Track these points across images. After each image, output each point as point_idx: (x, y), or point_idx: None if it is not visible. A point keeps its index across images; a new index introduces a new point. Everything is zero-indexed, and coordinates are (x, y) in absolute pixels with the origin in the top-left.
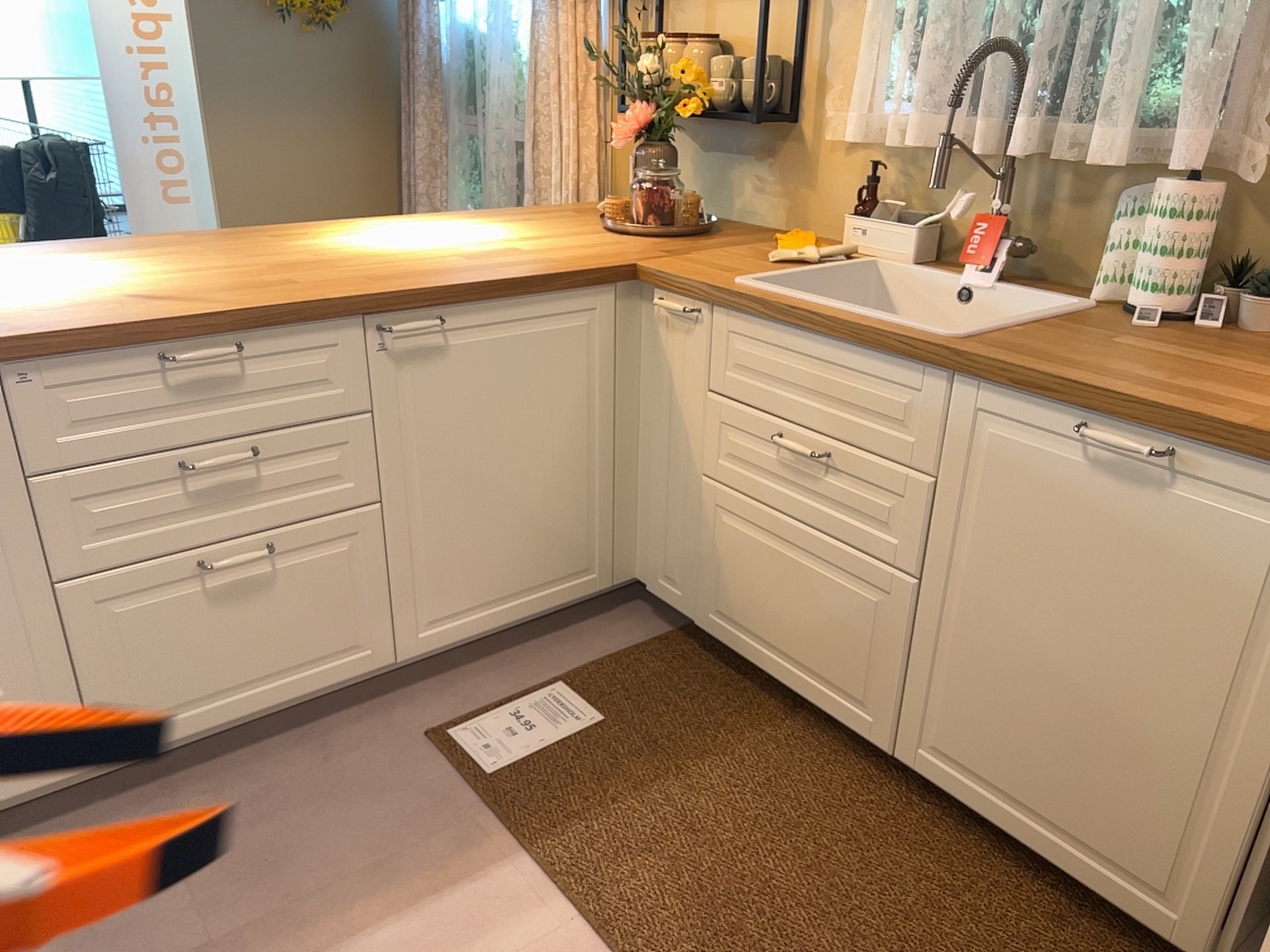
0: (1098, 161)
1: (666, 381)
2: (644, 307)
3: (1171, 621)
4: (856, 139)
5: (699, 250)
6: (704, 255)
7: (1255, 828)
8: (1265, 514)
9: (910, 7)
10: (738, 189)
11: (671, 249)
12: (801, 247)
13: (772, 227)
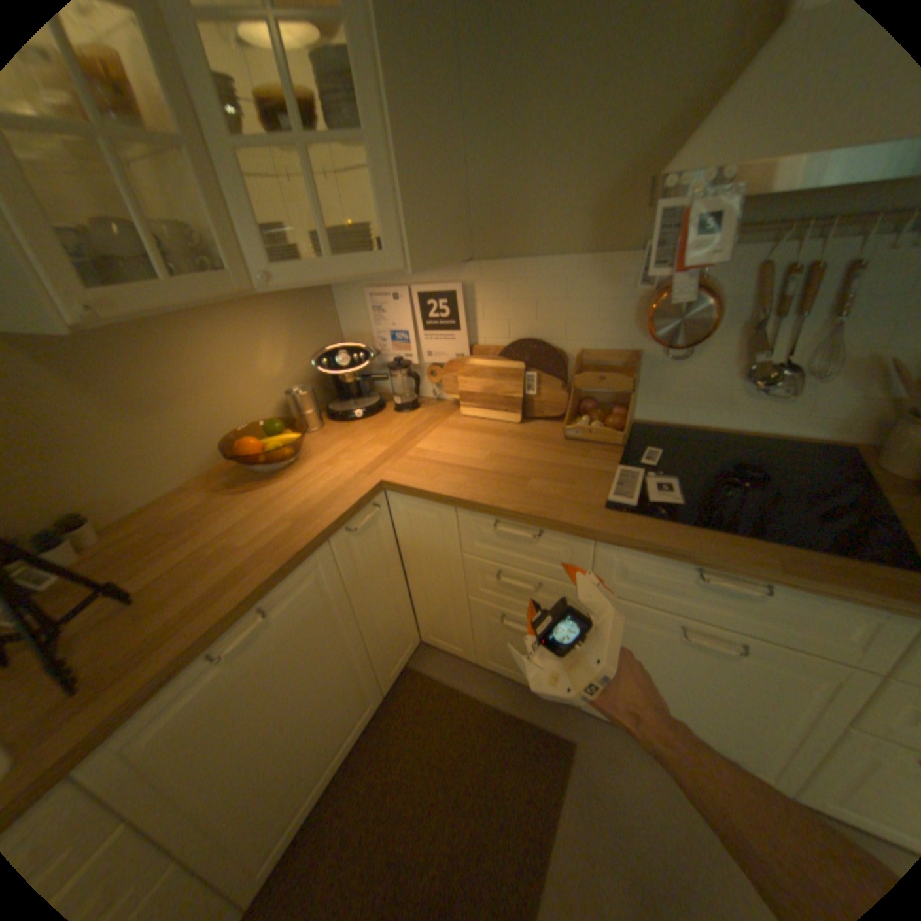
0: None
1: None
2: None
3: (308, 653)
4: None
5: None
6: None
7: (368, 654)
8: (306, 582)
9: None
10: None
11: None
12: None
13: None
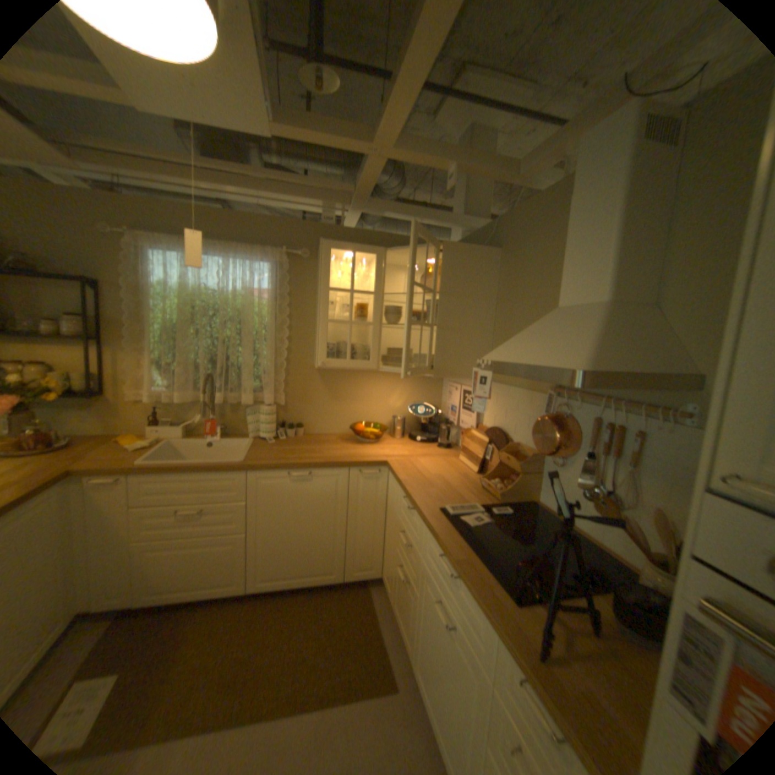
0: (240, 400)
1: (97, 513)
2: (73, 486)
3: (318, 509)
4: (143, 399)
5: (85, 453)
6: (94, 455)
7: (344, 543)
8: (331, 478)
9: (164, 358)
10: (68, 421)
11: (71, 457)
12: (135, 441)
13: (96, 434)
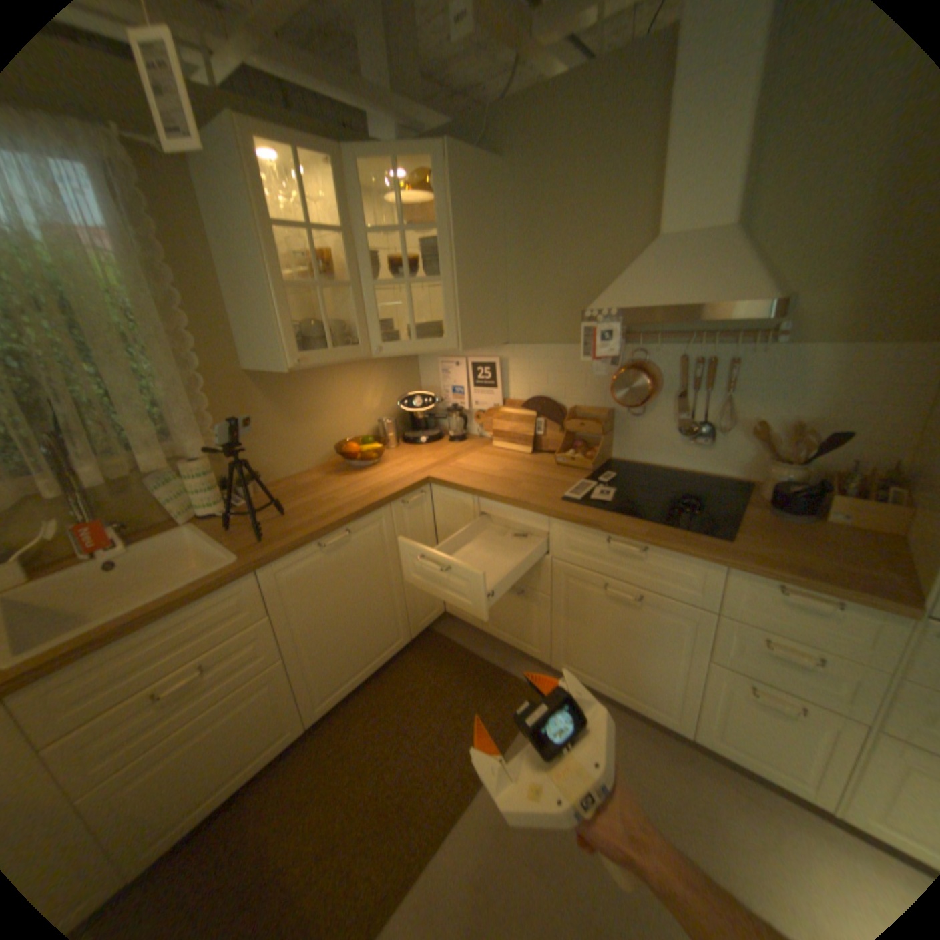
0: (128, 471)
1: None
2: None
3: (367, 574)
4: None
5: None
6: None
7: (404, 598)
8: (373, 526)
9: None
10: None
11: None
12: None
13: None
